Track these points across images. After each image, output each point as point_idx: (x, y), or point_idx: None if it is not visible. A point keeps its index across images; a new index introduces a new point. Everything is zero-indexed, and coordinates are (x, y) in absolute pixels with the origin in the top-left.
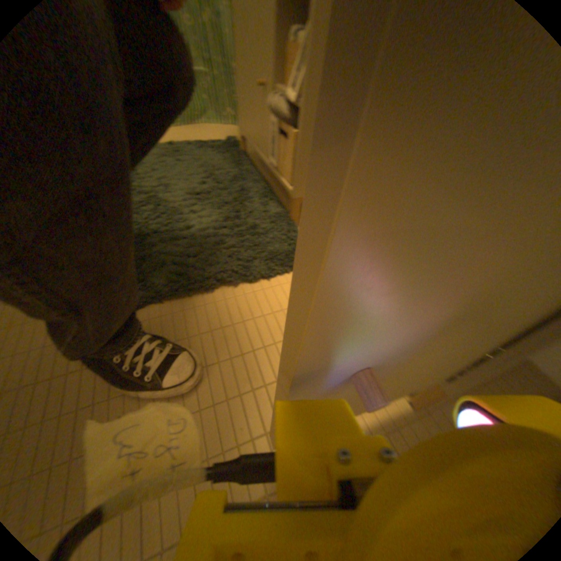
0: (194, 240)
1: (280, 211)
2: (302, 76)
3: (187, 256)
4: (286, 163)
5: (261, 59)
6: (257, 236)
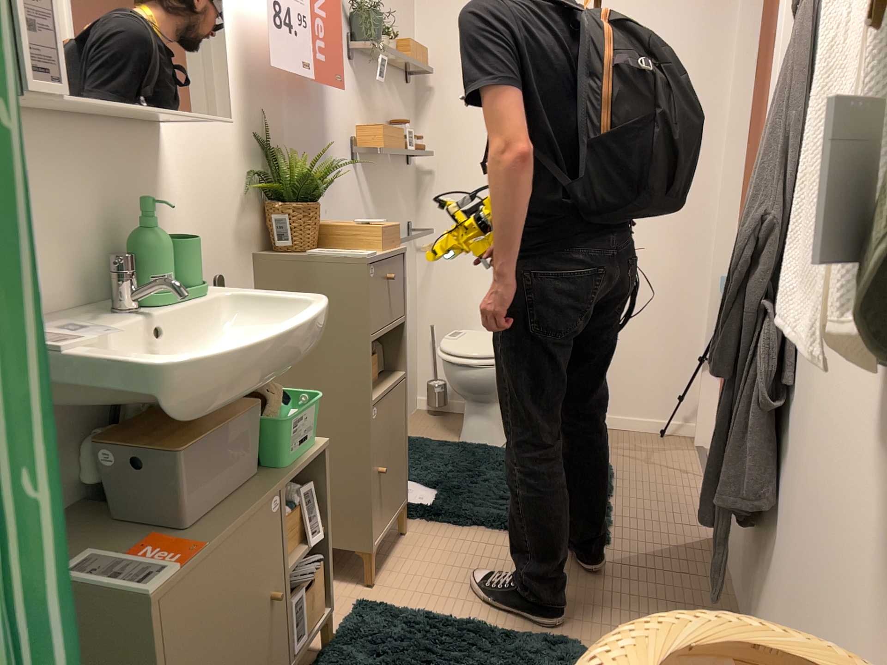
0: (452, 663)
1: (324, 662)
2: (318, 513)
3: (470, 647)
4: (319, 601)
5: (265, 579)
6: (386, 640)
